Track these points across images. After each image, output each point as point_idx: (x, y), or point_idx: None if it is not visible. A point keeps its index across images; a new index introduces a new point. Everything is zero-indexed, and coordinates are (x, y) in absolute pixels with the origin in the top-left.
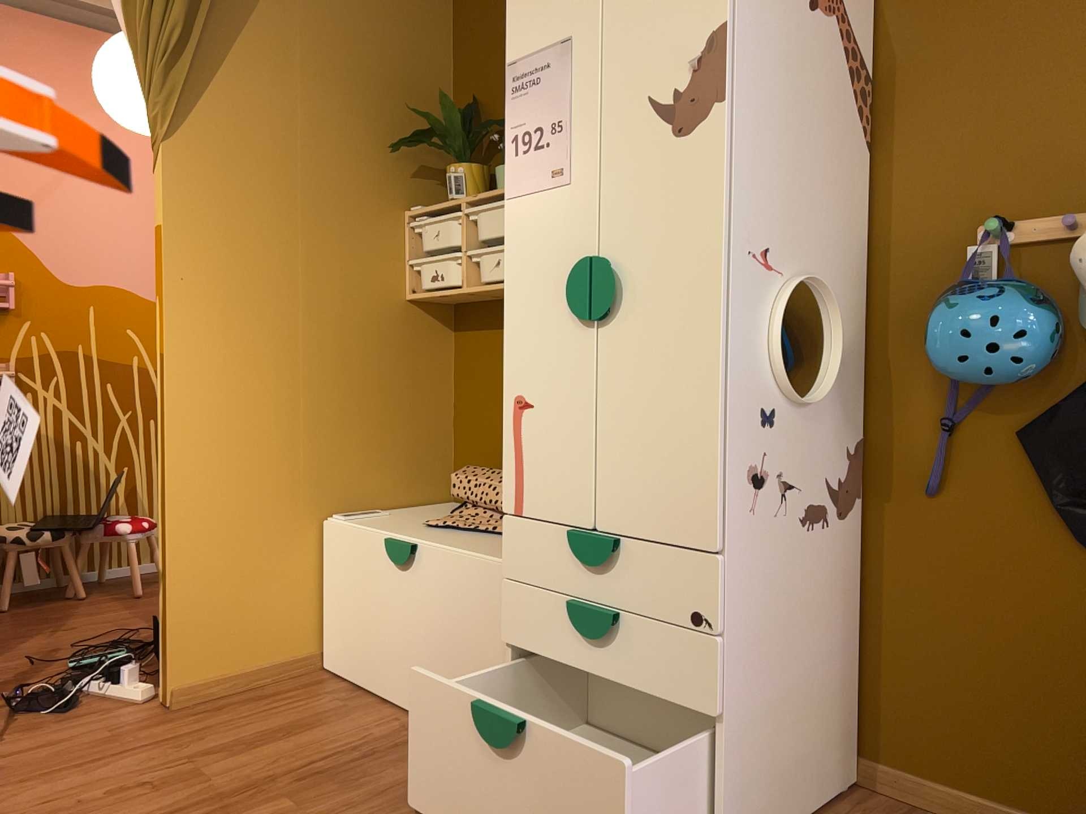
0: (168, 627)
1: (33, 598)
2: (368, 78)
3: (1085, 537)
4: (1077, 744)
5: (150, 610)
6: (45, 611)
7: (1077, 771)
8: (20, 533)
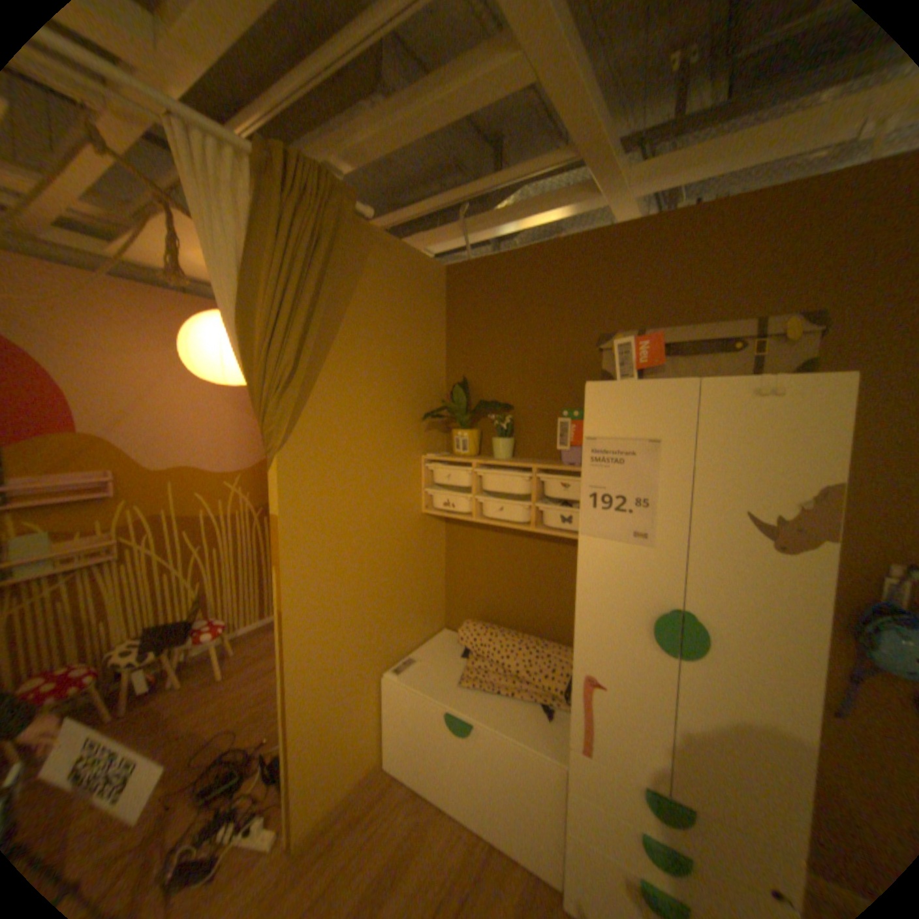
0: (291, 801)
1: (141, 695)
2: (401, 369)
3: None
4: None
5: (232, 700)
6: (154, 713)
7: None
8: (130, 660)
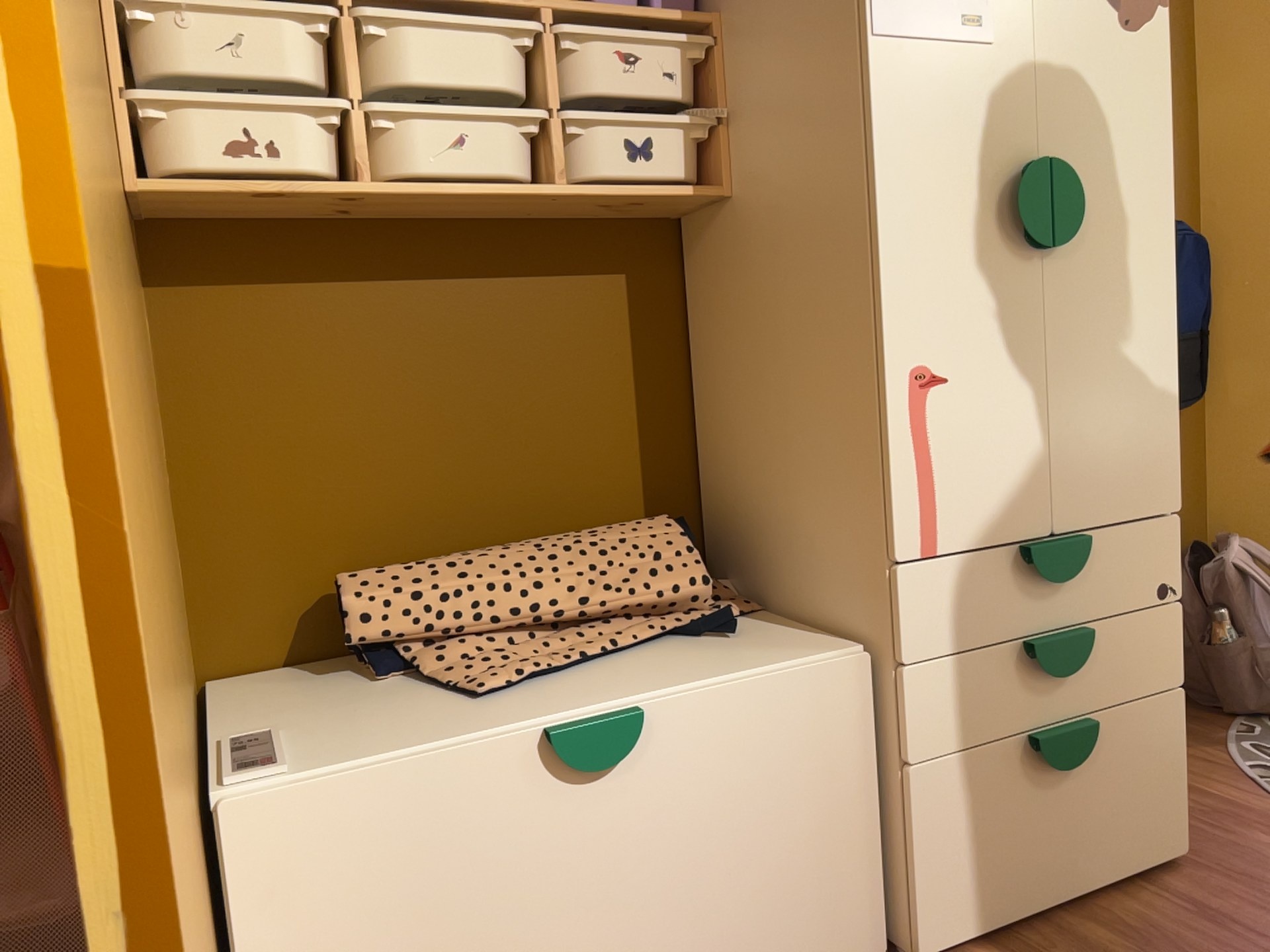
0: None
1: None
2: None
3: None
4: None
5: None
6: None
7: None
8: None
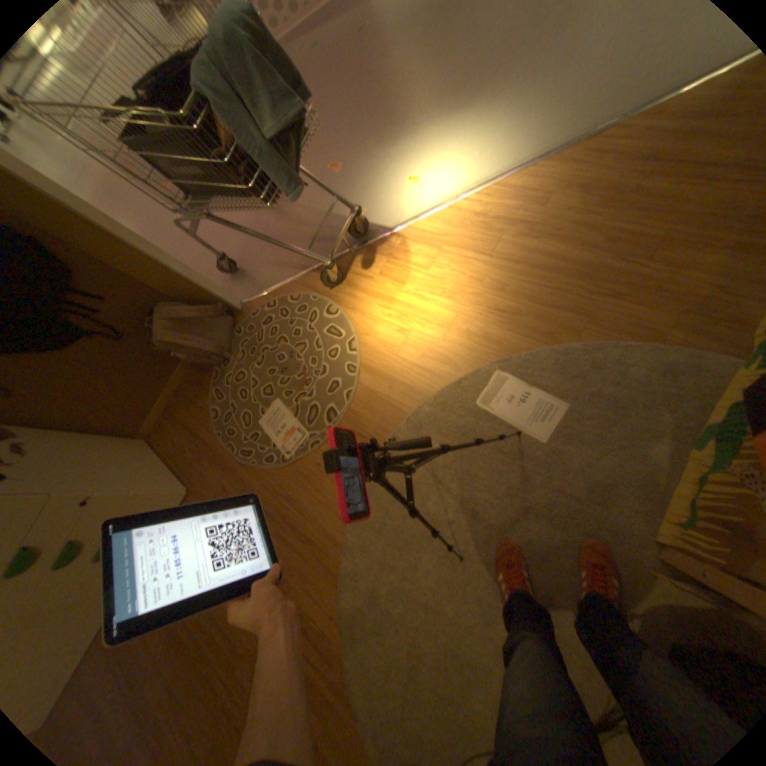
0: None
1: None
2: None
3: (58, 349)
4: (141, 373)
5: None
6: None
7: (150, 376)
8: None
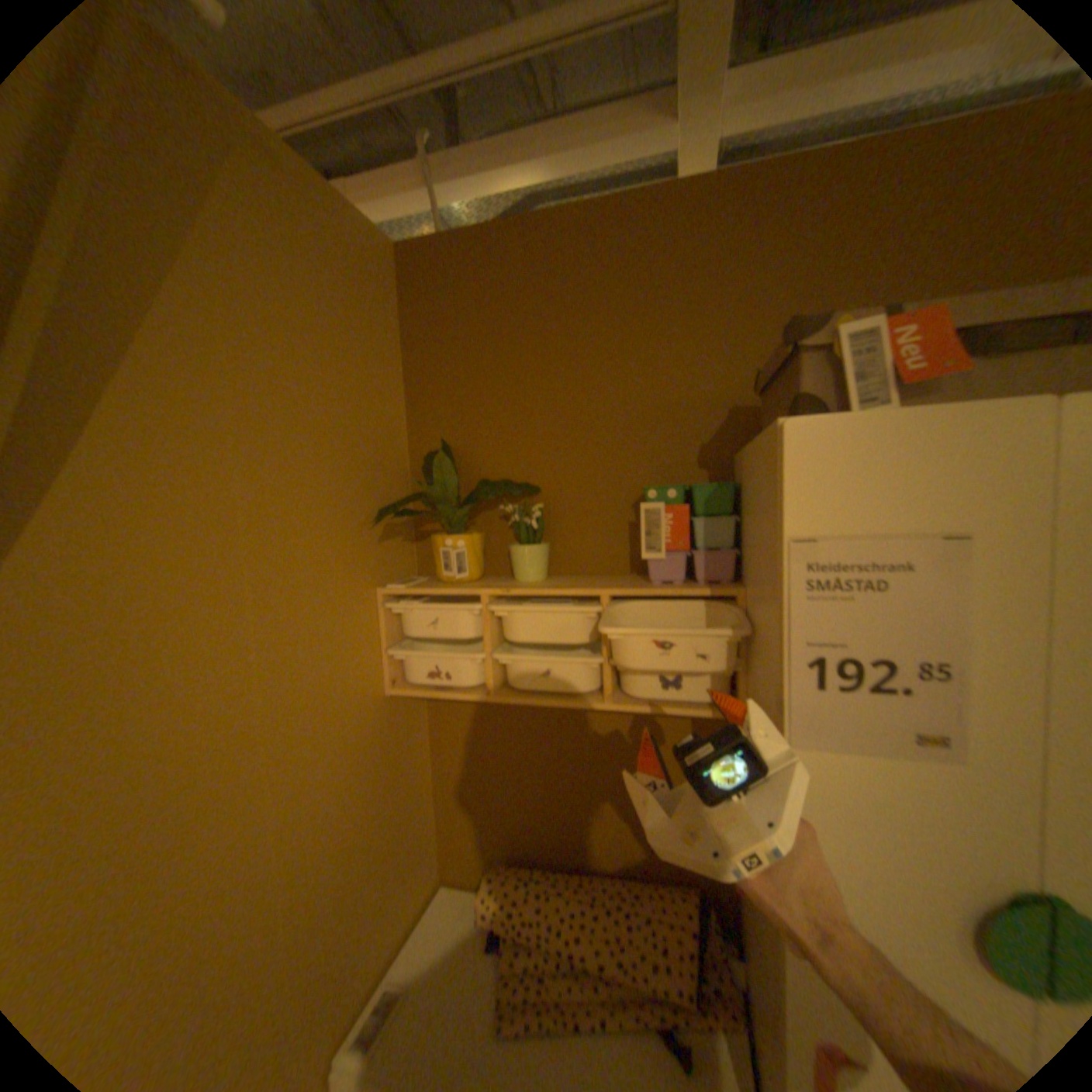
0: None
1: None
2: (325, 420)
3: None
4: None
5: None
6: None
7: None
8: None
